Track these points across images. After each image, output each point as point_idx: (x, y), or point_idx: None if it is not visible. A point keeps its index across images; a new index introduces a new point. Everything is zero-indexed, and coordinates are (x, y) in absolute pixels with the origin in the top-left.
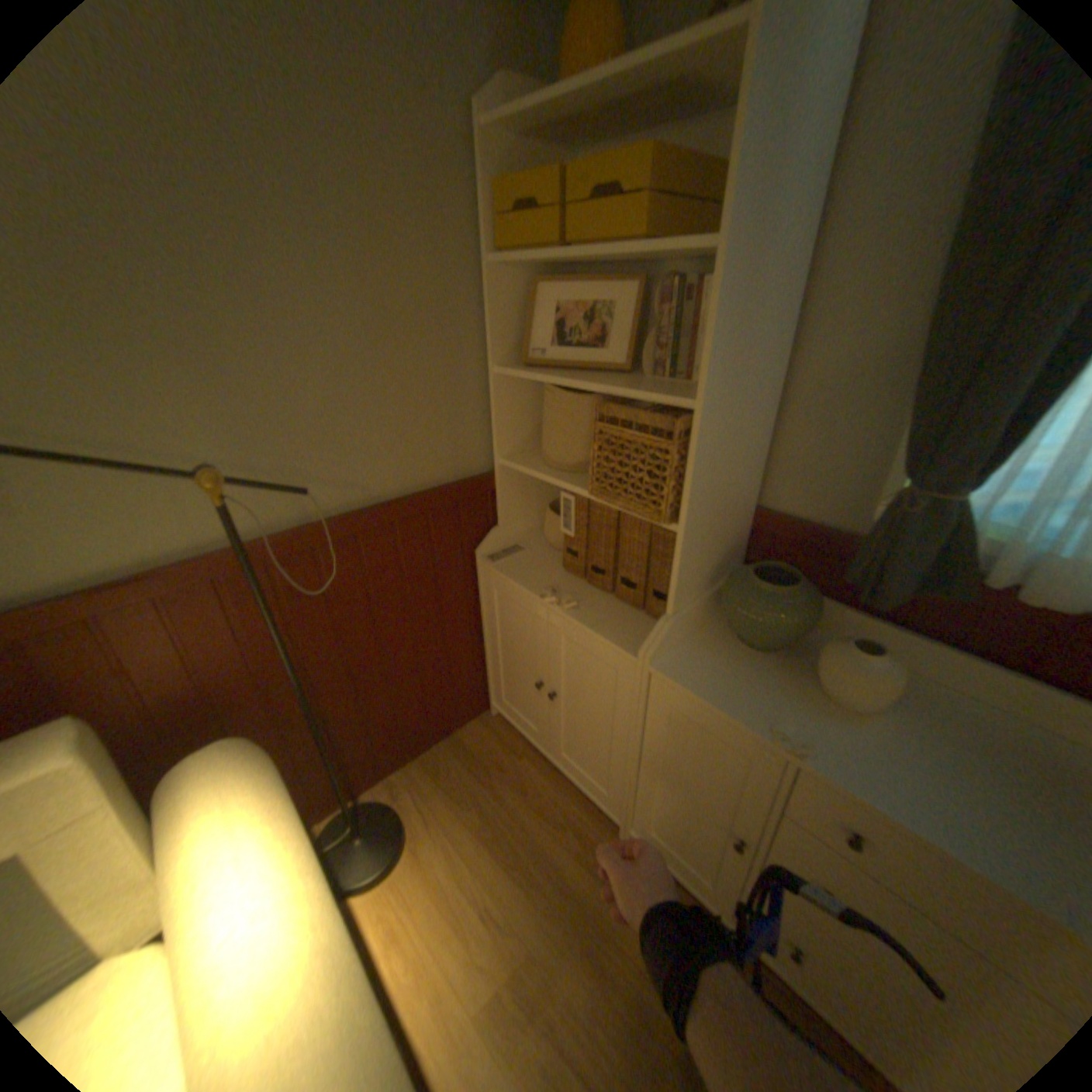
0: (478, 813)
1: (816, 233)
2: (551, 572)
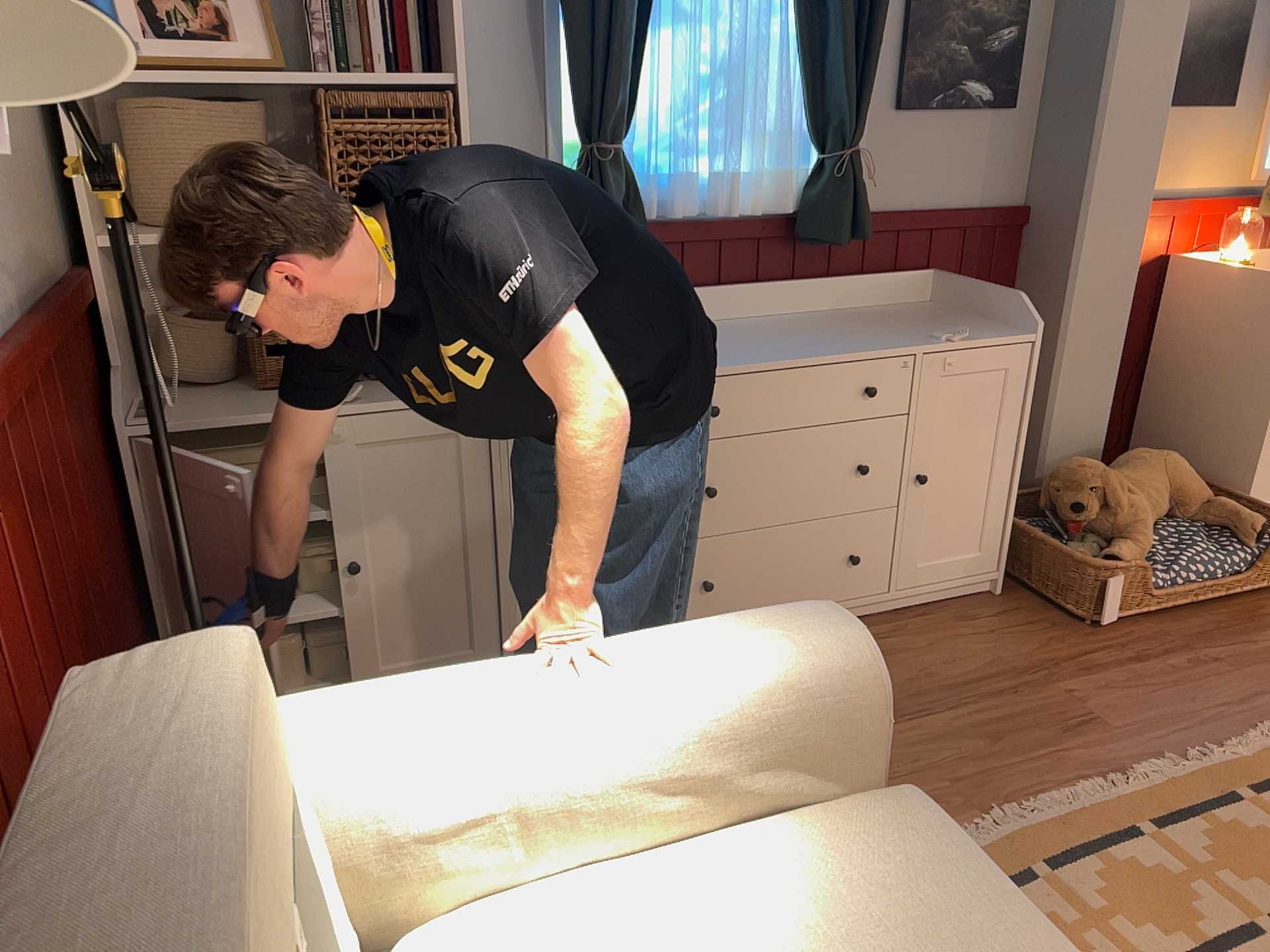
0: None
1: None
2: (255, 399)
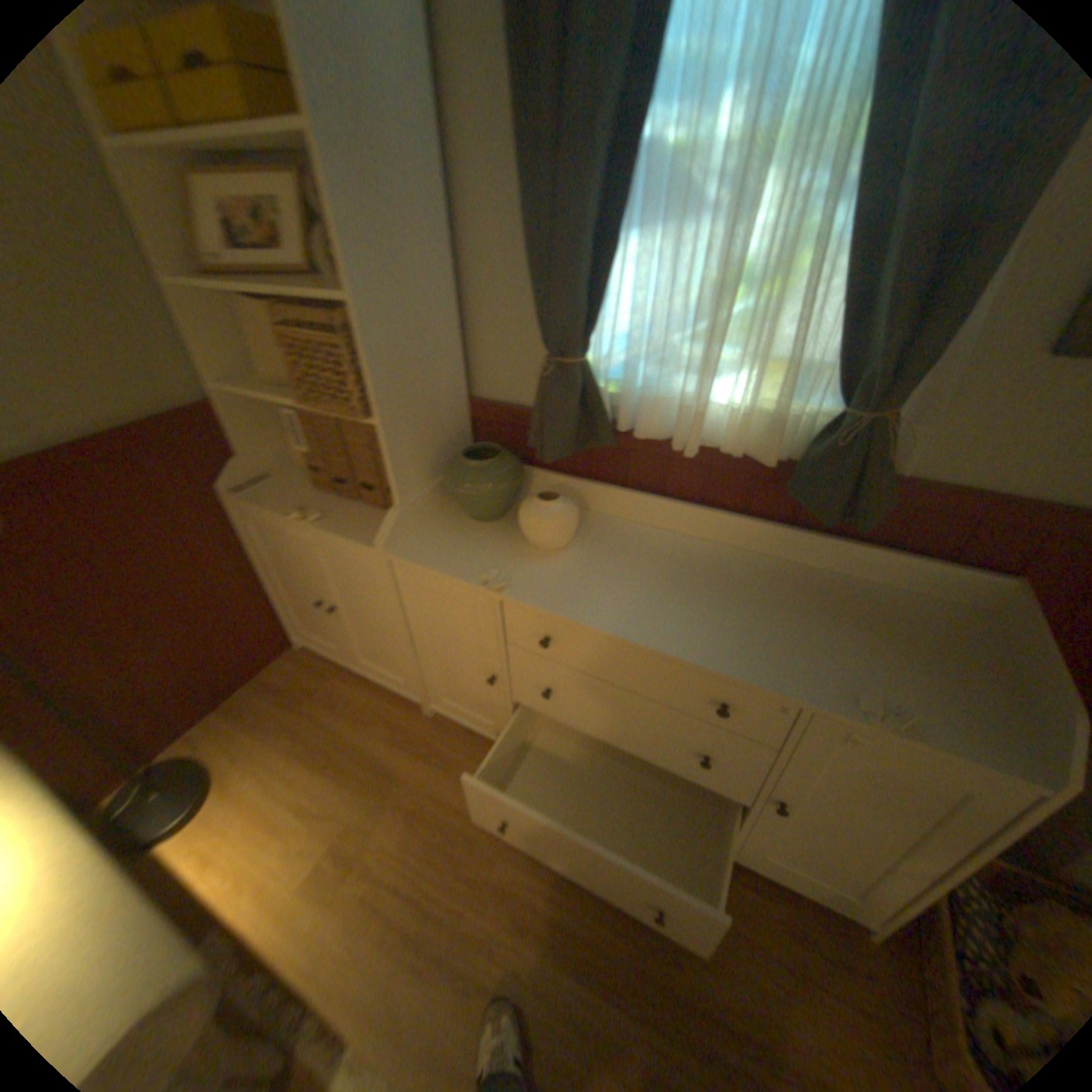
0: (285, 737)
1: (431, 119)
2: (298, 494)
